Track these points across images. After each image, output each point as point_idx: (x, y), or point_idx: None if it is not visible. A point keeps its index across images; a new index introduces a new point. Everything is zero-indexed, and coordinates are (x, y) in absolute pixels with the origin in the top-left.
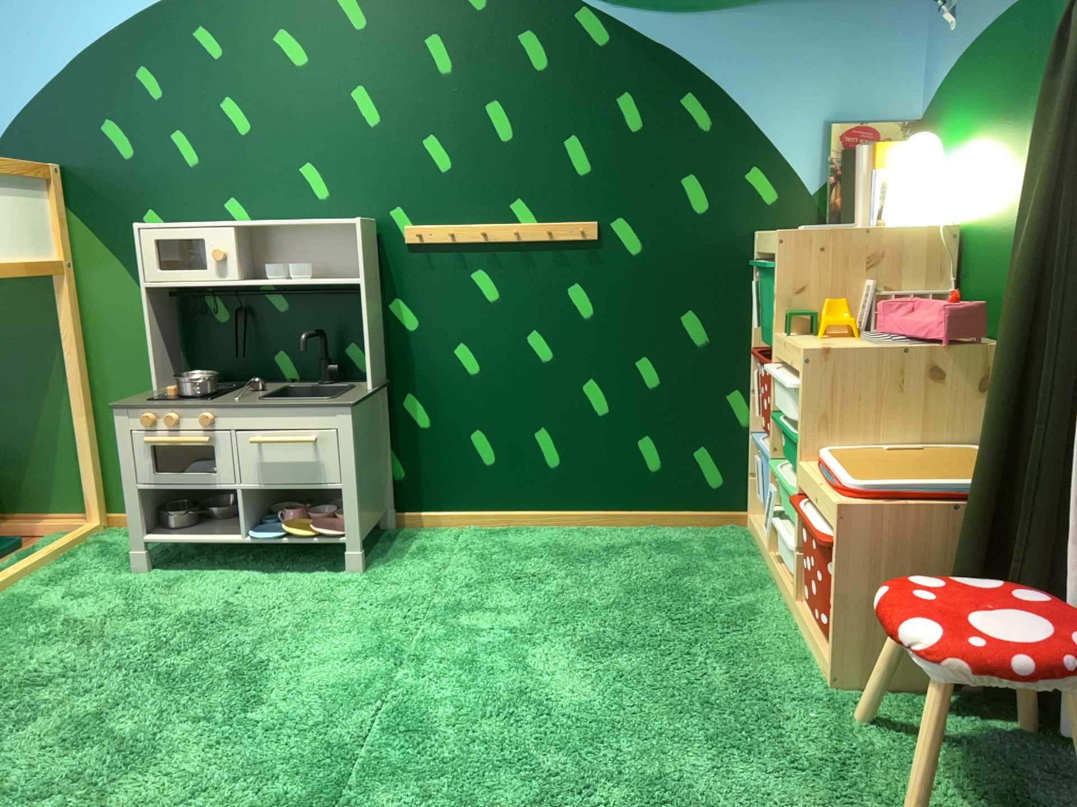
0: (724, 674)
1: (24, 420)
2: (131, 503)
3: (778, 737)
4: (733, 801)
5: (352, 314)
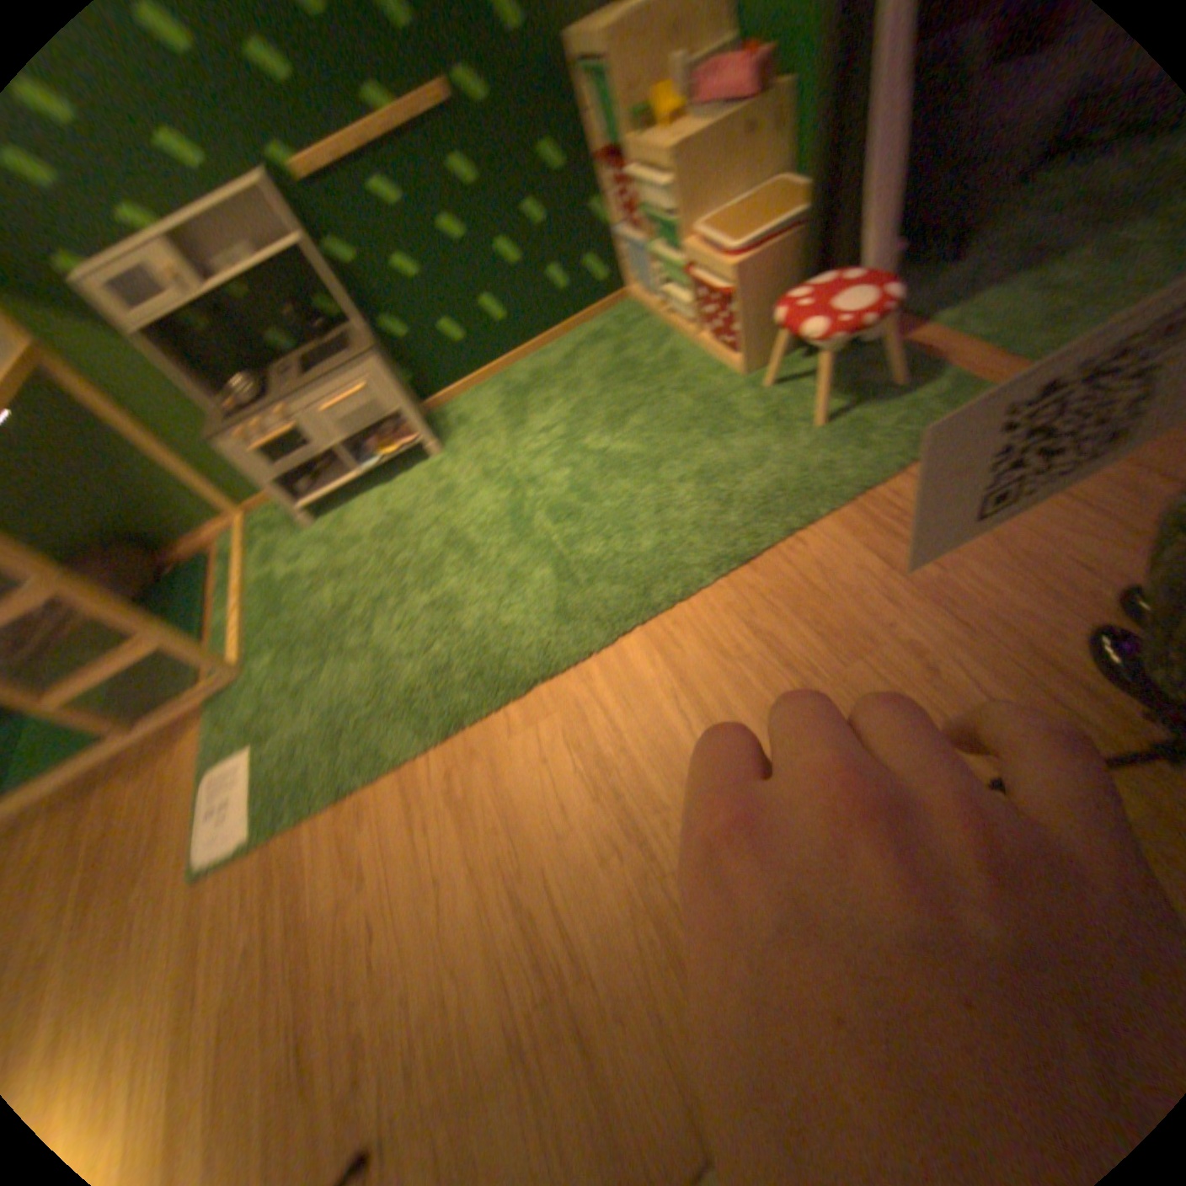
0: (684, 399)
1: (117, 487)
2: (268, 496)
3: (733, 417)
4: (734, 459)
5: (293, 272)
